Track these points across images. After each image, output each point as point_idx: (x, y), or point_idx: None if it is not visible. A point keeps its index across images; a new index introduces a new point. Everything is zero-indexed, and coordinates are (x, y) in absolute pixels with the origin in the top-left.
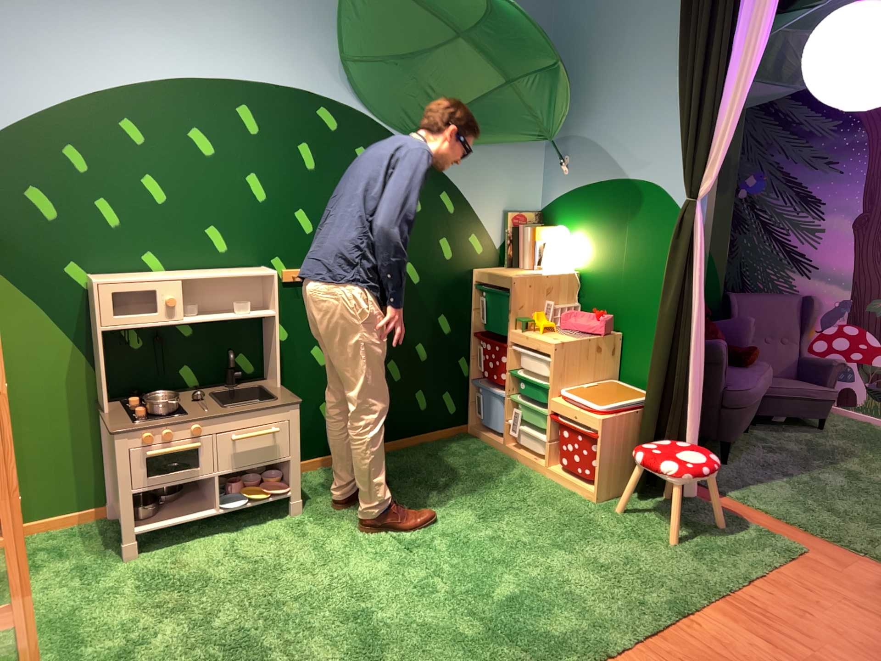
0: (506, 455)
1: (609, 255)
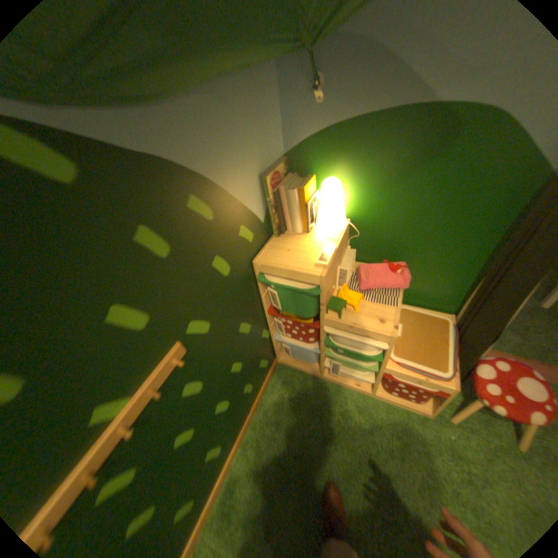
0: (325, 381)
1: (392, 202)
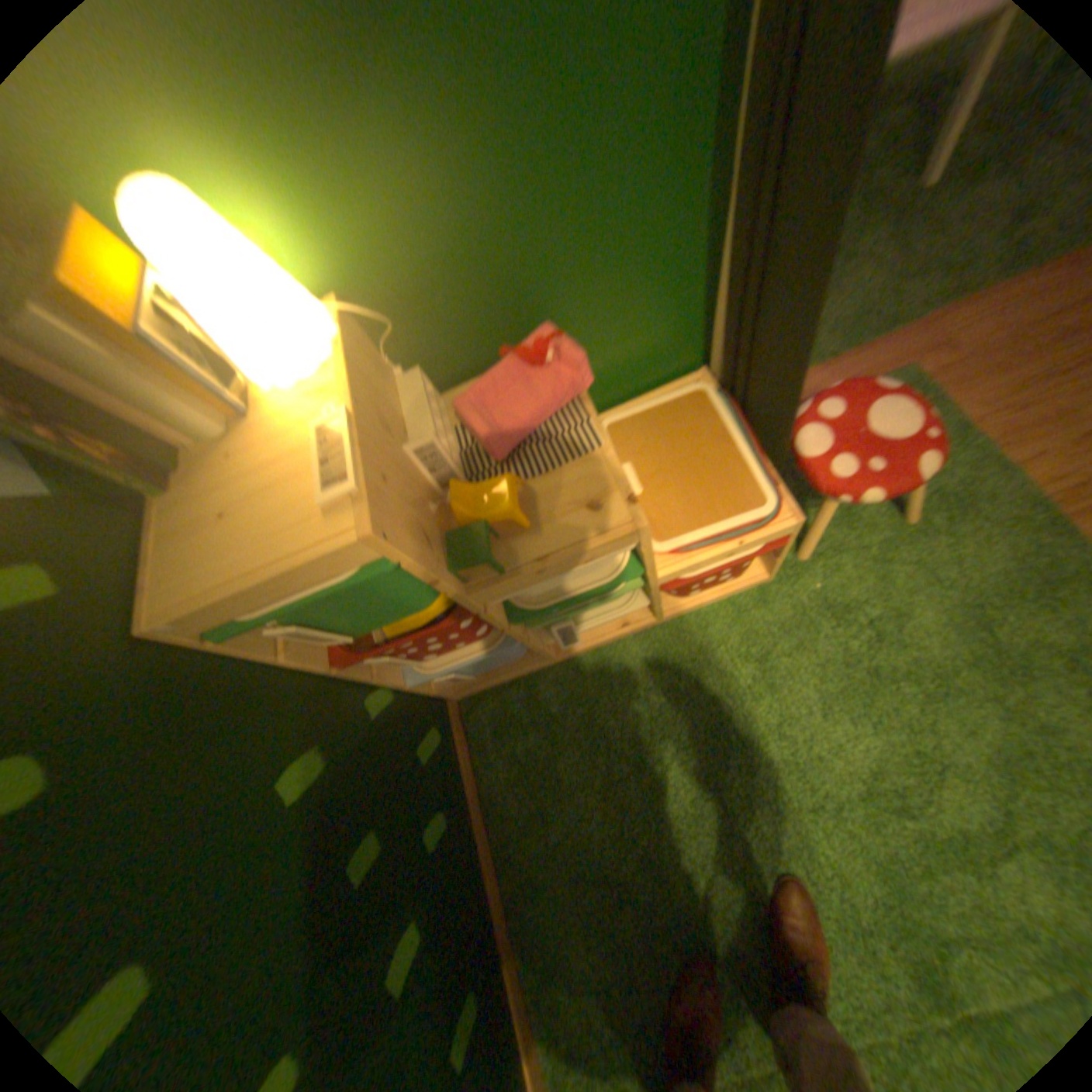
0: (565, 660)
1: (399, 158)
